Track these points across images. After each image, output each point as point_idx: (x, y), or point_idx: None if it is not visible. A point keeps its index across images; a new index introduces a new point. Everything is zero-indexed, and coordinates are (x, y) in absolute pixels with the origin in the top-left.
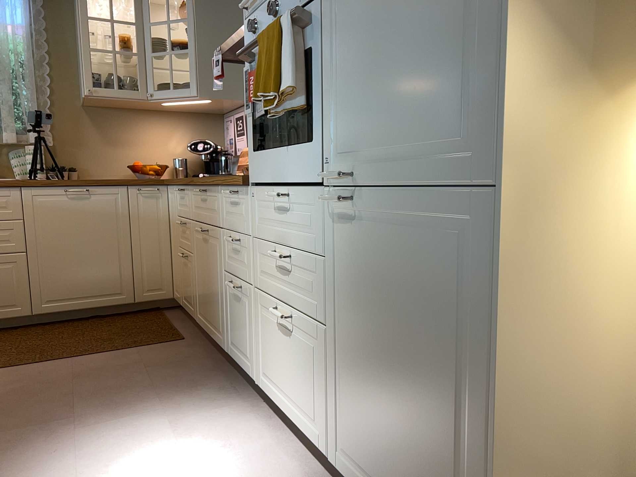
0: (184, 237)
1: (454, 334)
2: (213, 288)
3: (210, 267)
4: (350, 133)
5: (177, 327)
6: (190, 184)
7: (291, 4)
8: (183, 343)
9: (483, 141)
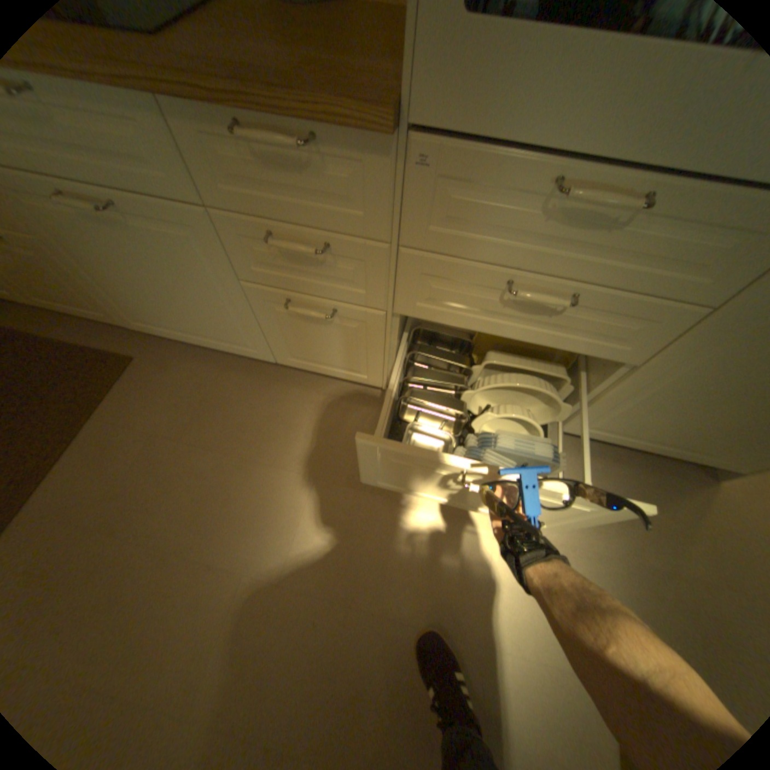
0: None
1: None
2: (187, 298)
3: (156, 269)
4: None
5: (73, 342)
6: None
7: None
8: (140, 366)
9: None
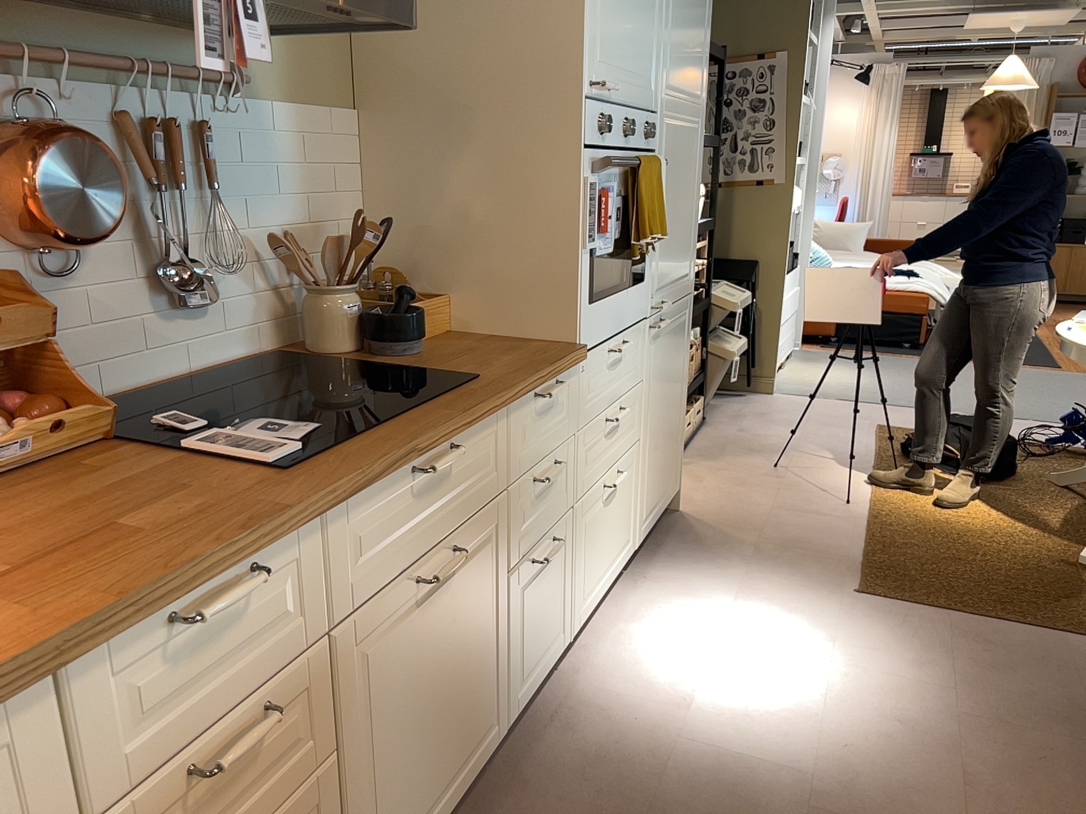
0: (220, 810)
1: (681, 368)
2: (462, 676)
3: (452, 642)
4: (661, 271)
5: None
6: (368, 486)
7: (637, 137)
8: None
9: (690, 273)
